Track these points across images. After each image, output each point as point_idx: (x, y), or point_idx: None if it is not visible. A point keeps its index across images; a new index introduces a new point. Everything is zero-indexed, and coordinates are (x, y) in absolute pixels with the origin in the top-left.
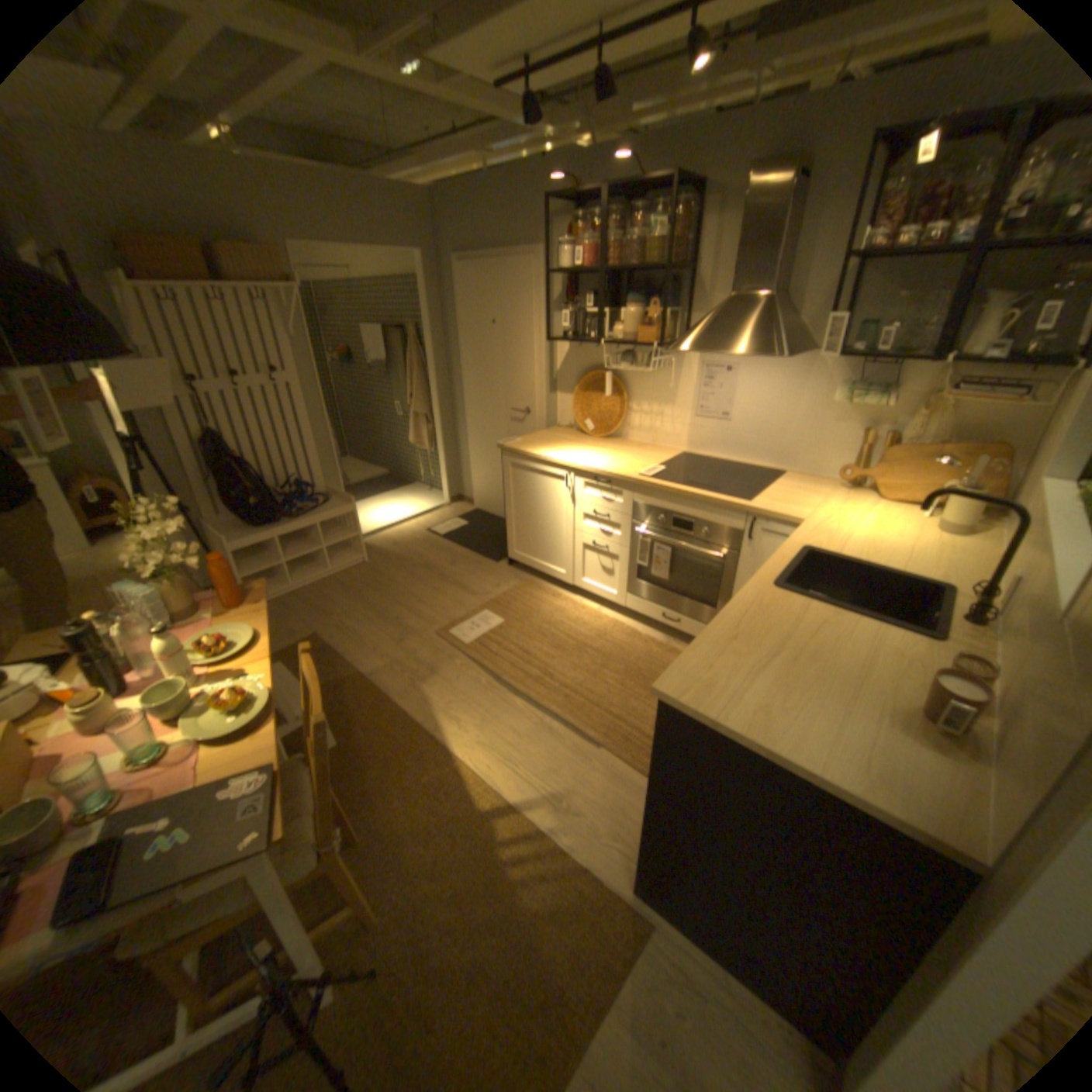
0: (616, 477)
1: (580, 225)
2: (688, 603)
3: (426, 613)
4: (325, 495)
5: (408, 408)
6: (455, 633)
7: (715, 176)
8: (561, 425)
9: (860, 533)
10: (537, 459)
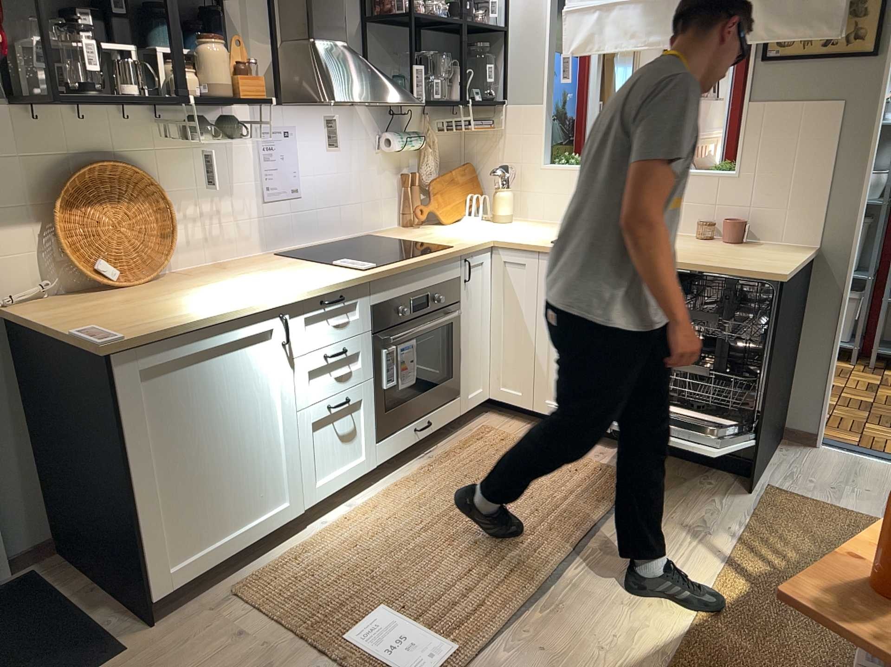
0: (353, 282)
1: None
2: (434, 393)
3: None
4: None
5: None
6: None
7: None
8: (15, 300)
9: (515, 233)
10: (214, 326)
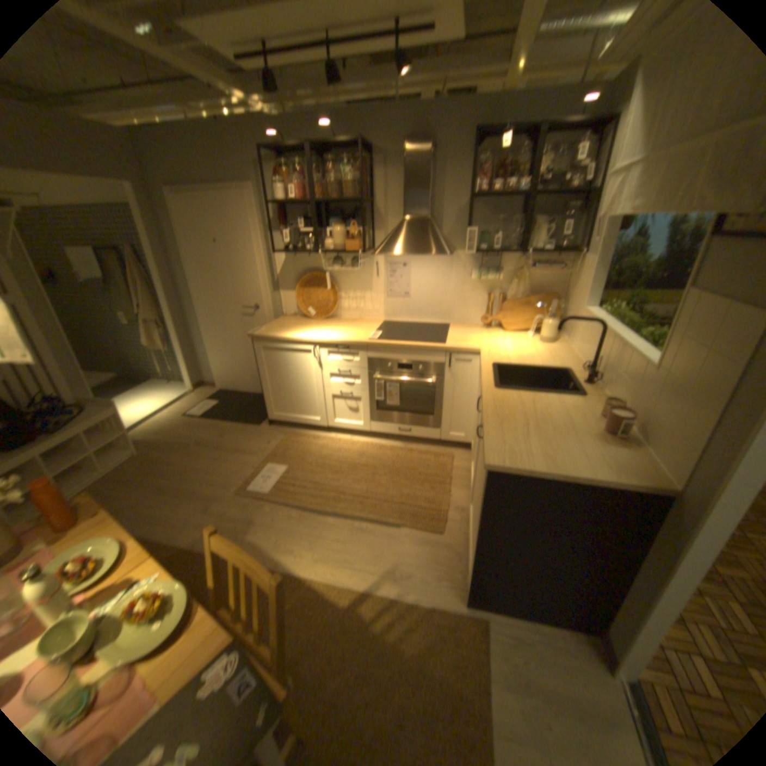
0: (353, 343)
1: (282, 168)
2: (414, 416)
3: (218, 480)
4: (76, 404)
5: (134, 316)
6: (253, 487)
7: (378, 142)
8: (287, 313)
9: (509, 350)
10: (286, 339)
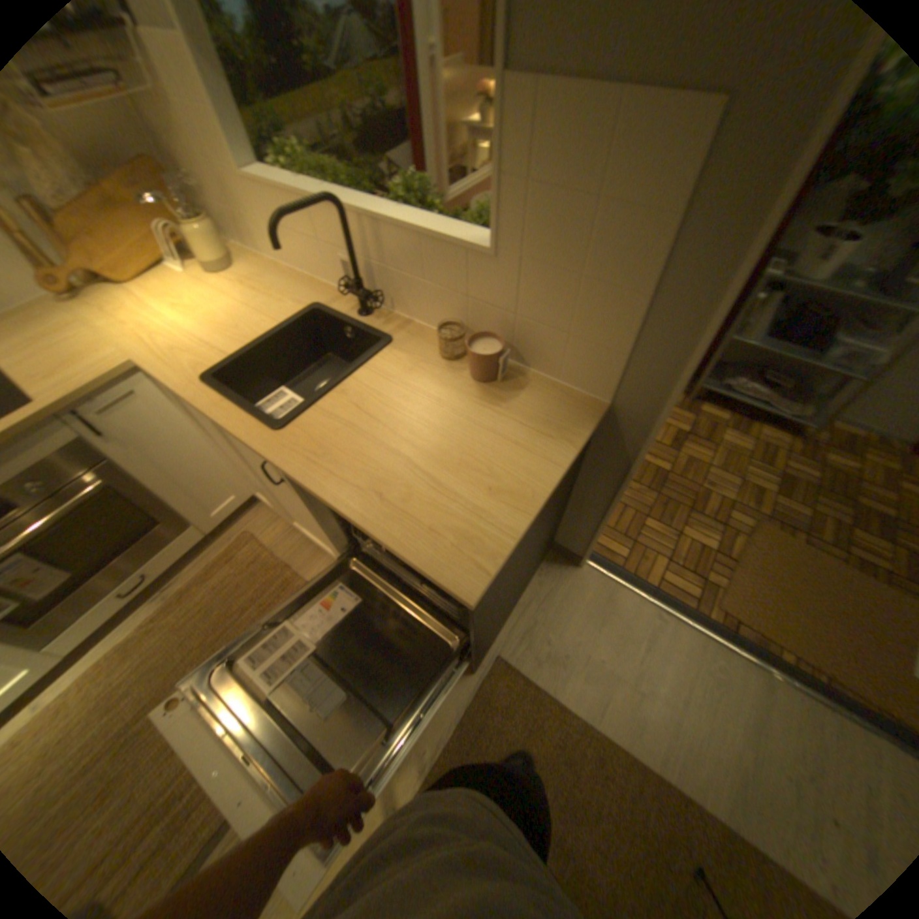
0: None
1: None
2: (123, 557)
3: None
4: None
5: None
6: None
7: None
8: None
9: (184, 326)
10: None
